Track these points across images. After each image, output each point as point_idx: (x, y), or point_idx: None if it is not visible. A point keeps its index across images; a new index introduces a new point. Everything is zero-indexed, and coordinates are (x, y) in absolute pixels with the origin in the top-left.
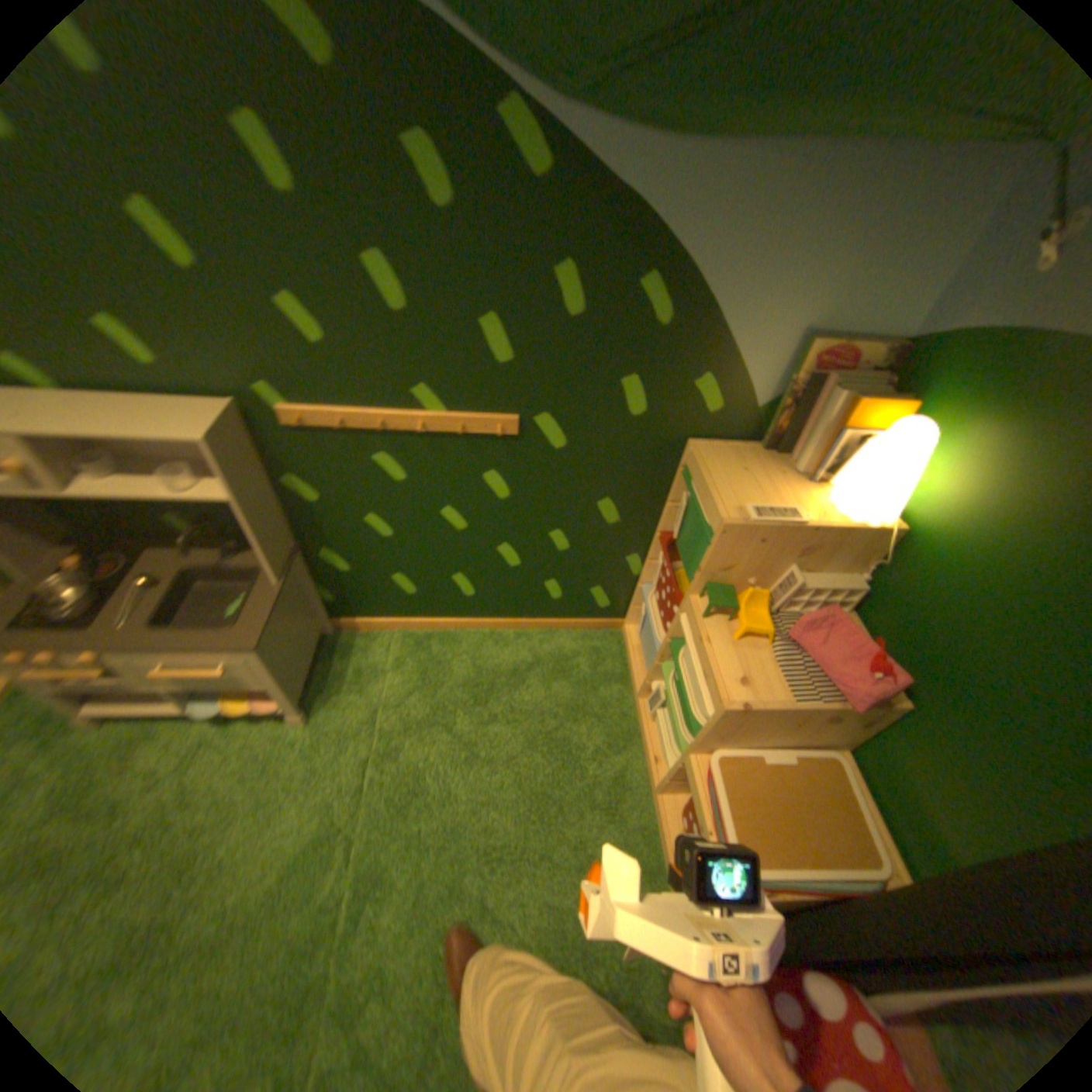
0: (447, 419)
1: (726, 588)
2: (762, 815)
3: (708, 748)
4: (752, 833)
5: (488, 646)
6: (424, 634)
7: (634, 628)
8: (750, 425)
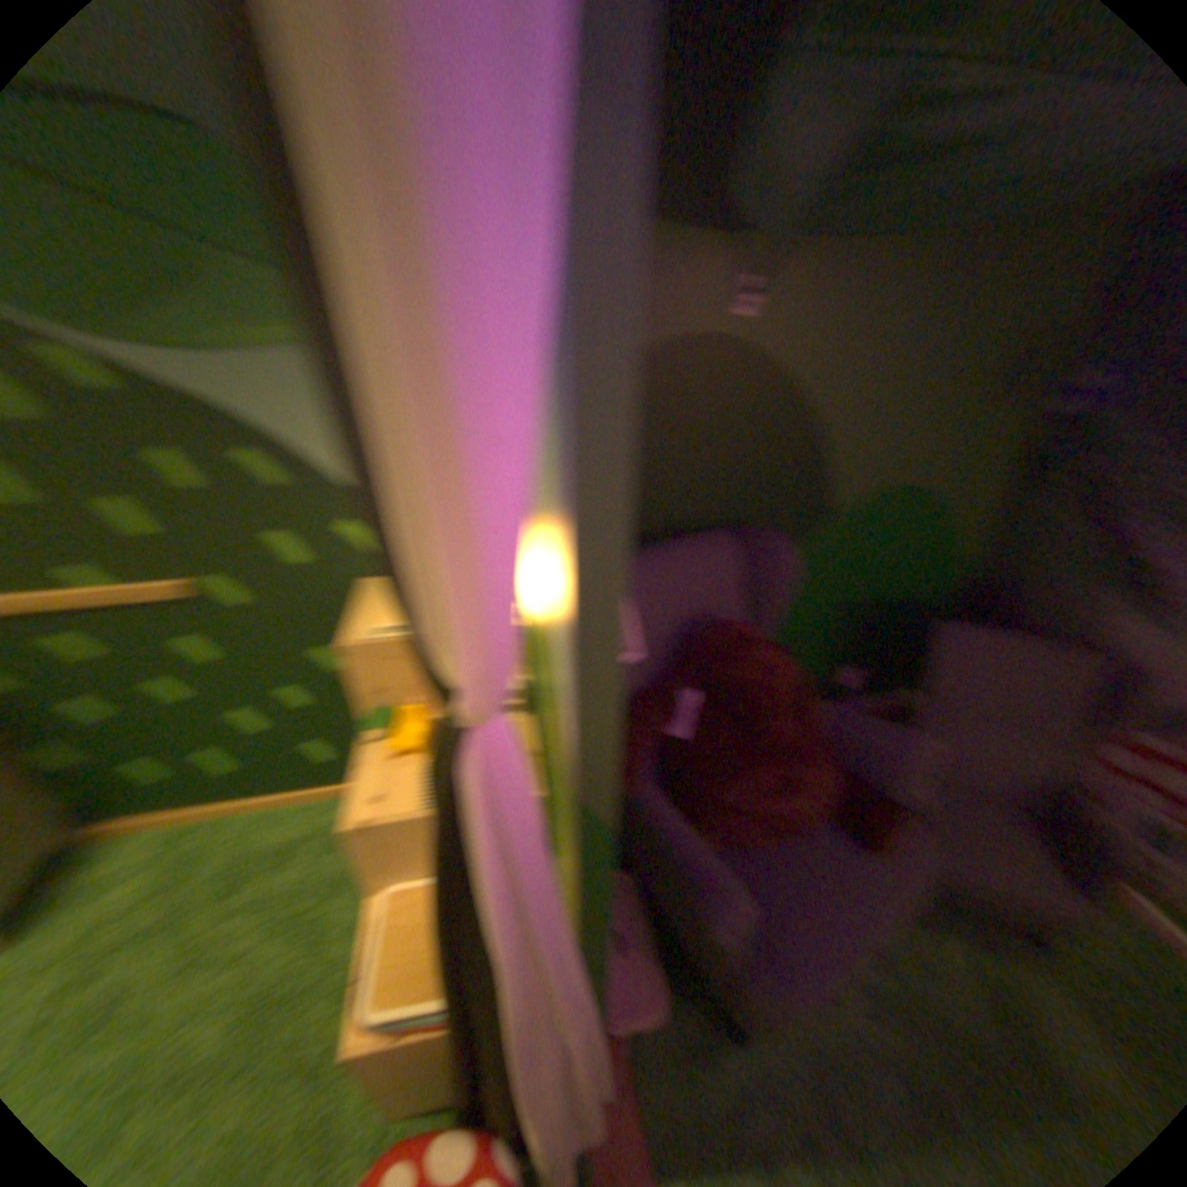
0: (90, 596)
1: (379, 712)
2: (409, 949)
3: (365, 887)
4: (389, 972)
5: (251, 832)
6: (176, 833)
7: None
8: None
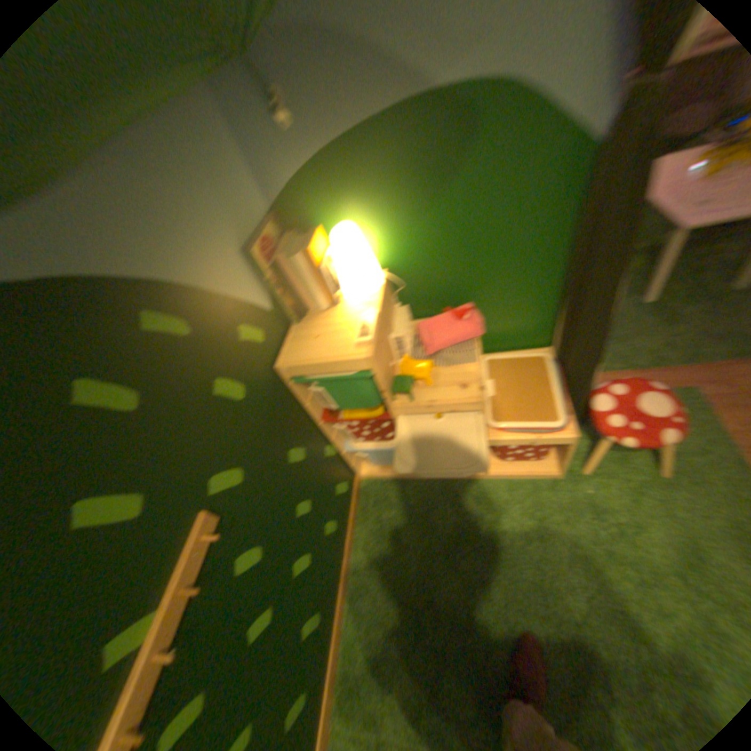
0: (169, 610)
1: (396, 378)
2: (524, 404)
3: (488, 424)
4: (535, 412)
5: (361, 604)
6: (339, 685)
7: (363, 467)
8: (280, 321)
